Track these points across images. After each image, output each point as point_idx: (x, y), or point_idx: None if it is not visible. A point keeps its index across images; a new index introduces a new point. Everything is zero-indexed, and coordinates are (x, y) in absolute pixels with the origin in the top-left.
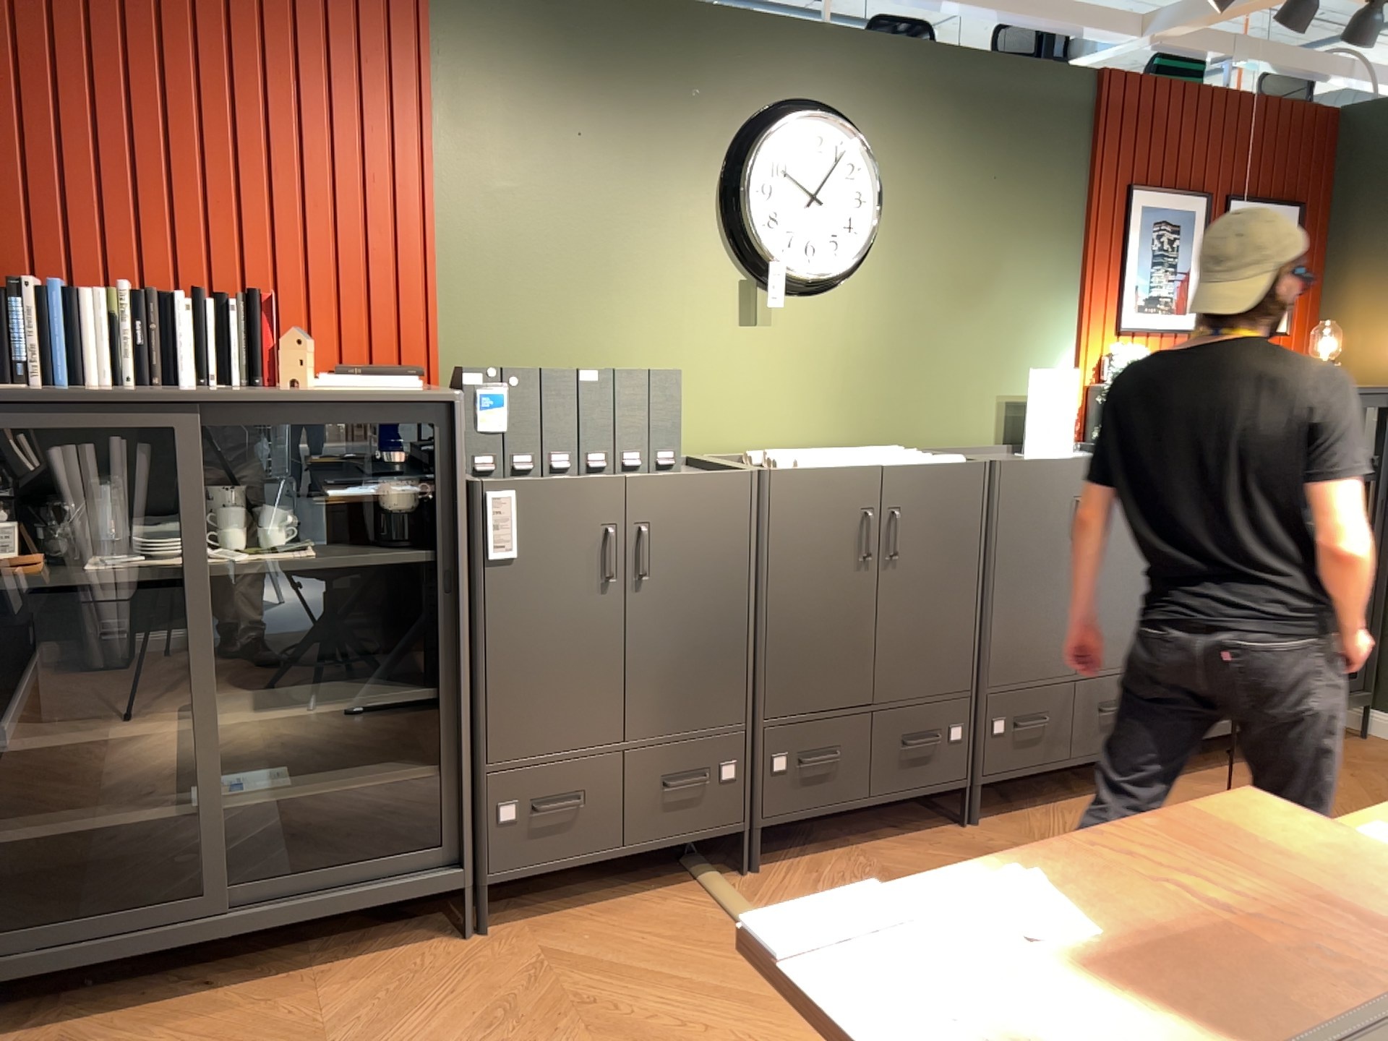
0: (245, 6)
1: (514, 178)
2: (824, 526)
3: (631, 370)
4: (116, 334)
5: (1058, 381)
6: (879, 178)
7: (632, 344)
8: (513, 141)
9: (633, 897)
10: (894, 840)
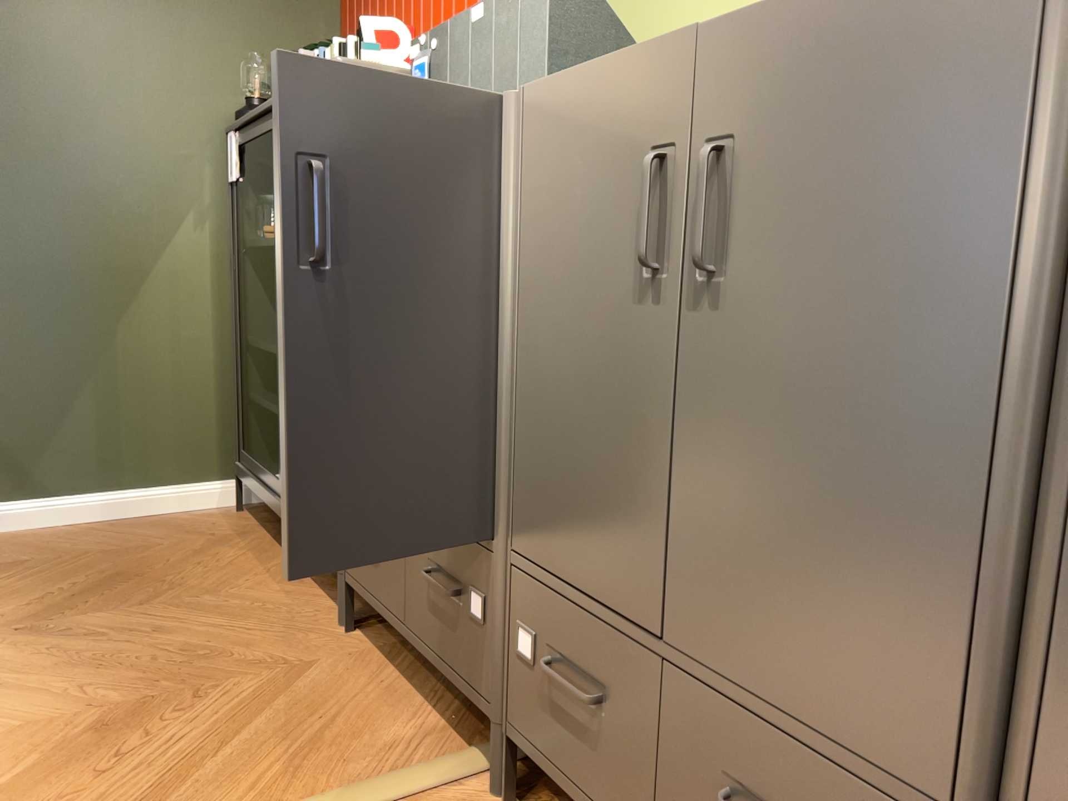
0: None
1: None
2: (588, 193)
3: None
4: None
5: None
6: None
7: None
8: None
9: (425, 707)
10: None
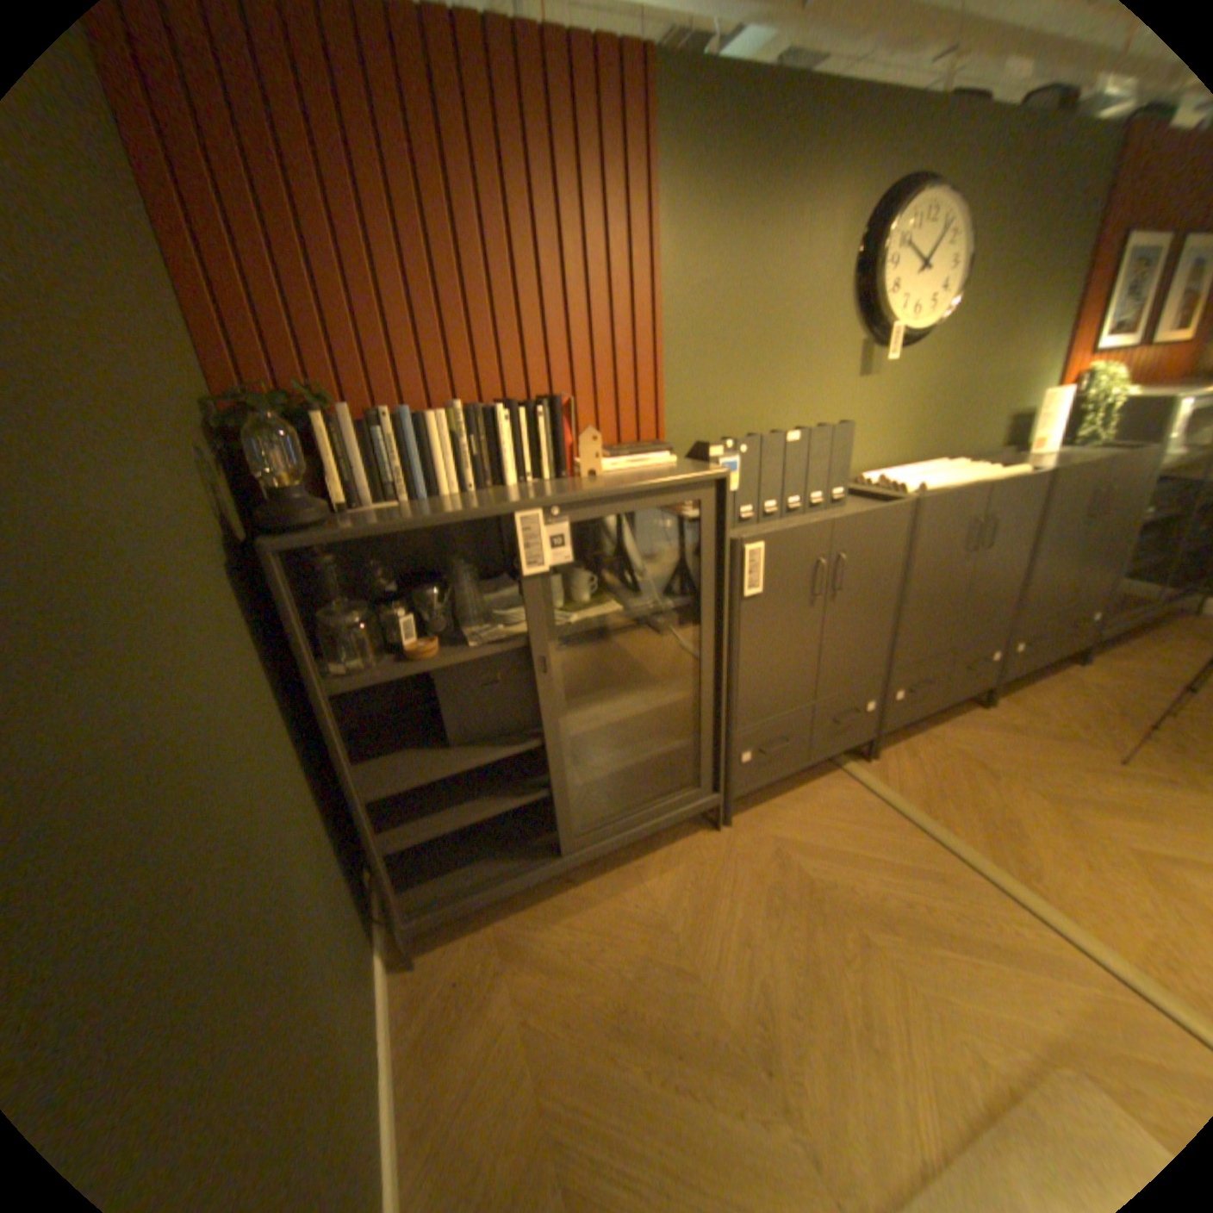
0: (504, 109)
1: (714, 269)
2: (950, 534)
3: (822, 429)
4: (454, 449)
5: (1061, 396)
6: (962, 240)
7: (789, 402)
8: (714, 233)
9: (809, 786)
10: (949, 724)
